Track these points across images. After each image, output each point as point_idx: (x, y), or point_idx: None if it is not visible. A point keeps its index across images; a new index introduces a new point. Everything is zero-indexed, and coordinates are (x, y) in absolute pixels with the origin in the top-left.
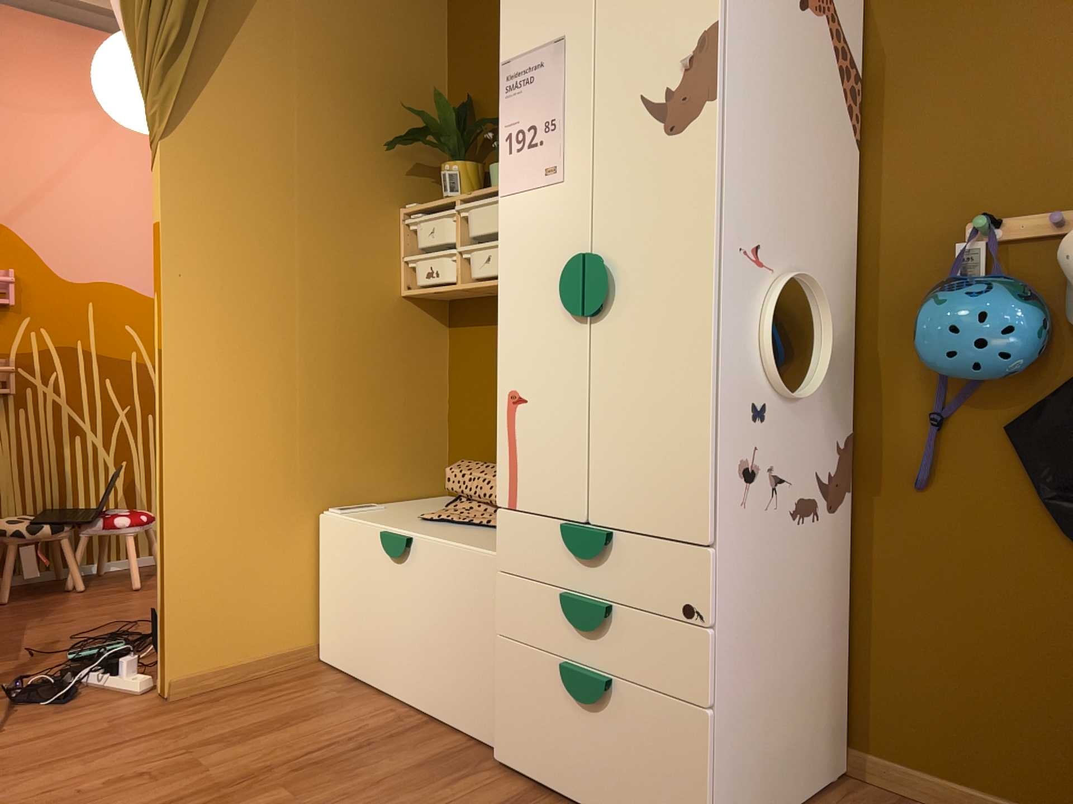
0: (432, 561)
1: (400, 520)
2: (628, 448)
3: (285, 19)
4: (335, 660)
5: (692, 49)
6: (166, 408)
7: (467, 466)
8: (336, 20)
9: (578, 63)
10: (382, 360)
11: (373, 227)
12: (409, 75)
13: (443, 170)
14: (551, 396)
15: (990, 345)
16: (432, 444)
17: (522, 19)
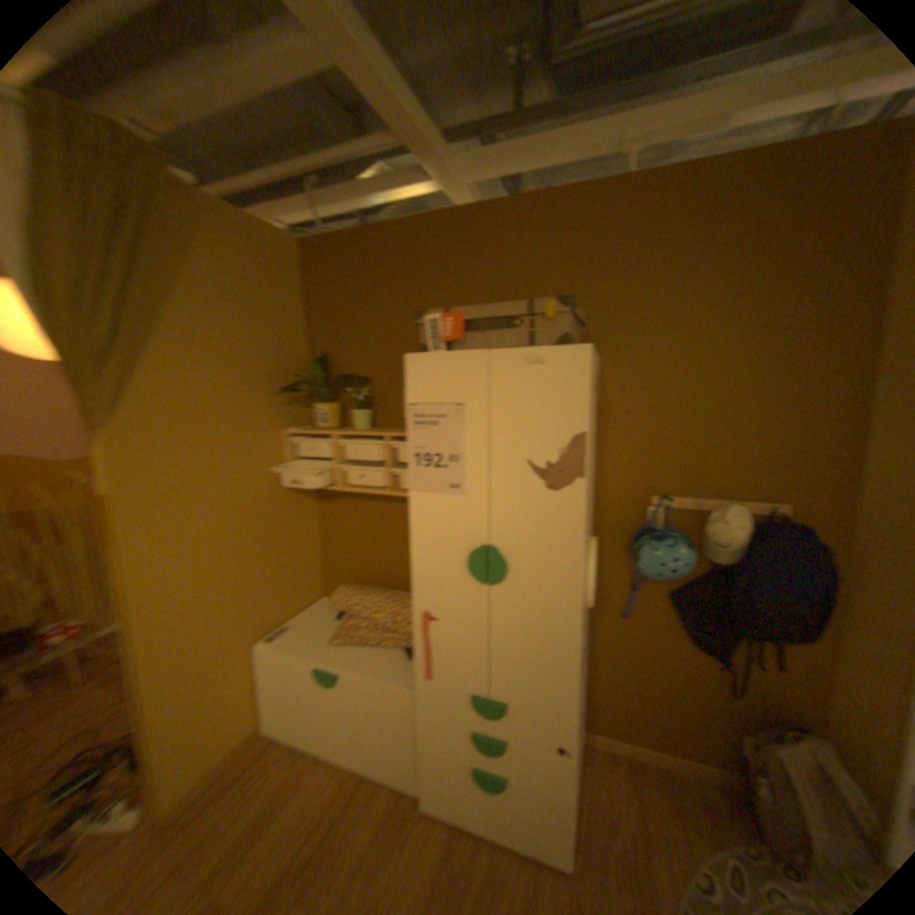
0: (355, 691)
1: (315, 649)
2: (516, 662)
3: (186, 309)
4: (274, 738)
5: (565, 443)
6: (126, 636)
7: (346, 593)
8: (225, 305)
9: (474, 424)
10: (278, 533)
11: (265, 448)
12: (277, 337)
13: (313, 407)
14: (457, 622)
15: (676, 571)
16: (311, 570)
17: (423, 378)
